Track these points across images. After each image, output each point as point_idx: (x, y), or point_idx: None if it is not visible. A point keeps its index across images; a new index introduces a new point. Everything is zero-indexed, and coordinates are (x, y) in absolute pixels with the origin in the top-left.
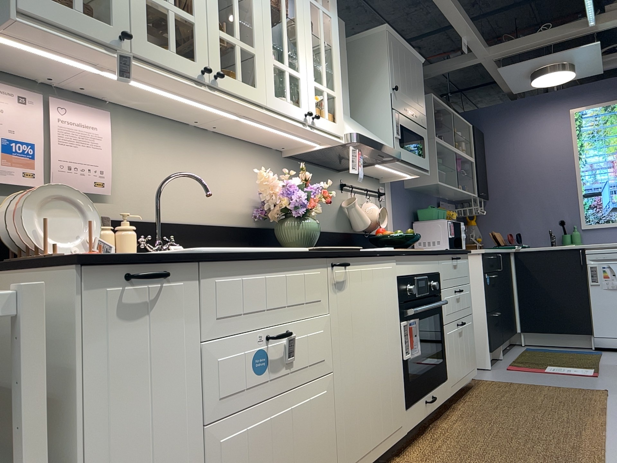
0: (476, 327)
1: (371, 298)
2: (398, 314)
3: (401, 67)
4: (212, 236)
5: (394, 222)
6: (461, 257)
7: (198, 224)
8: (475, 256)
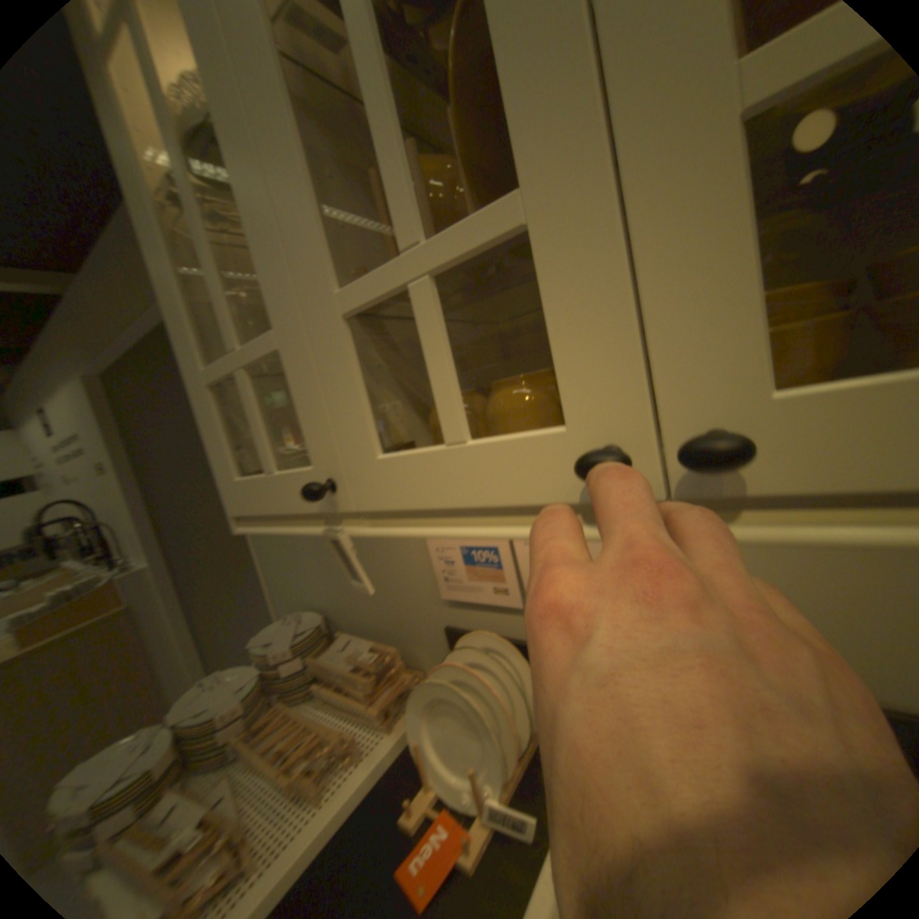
0: None
1: None
2: None
3: None
4: None
5: None
6: None
7: None
8: None
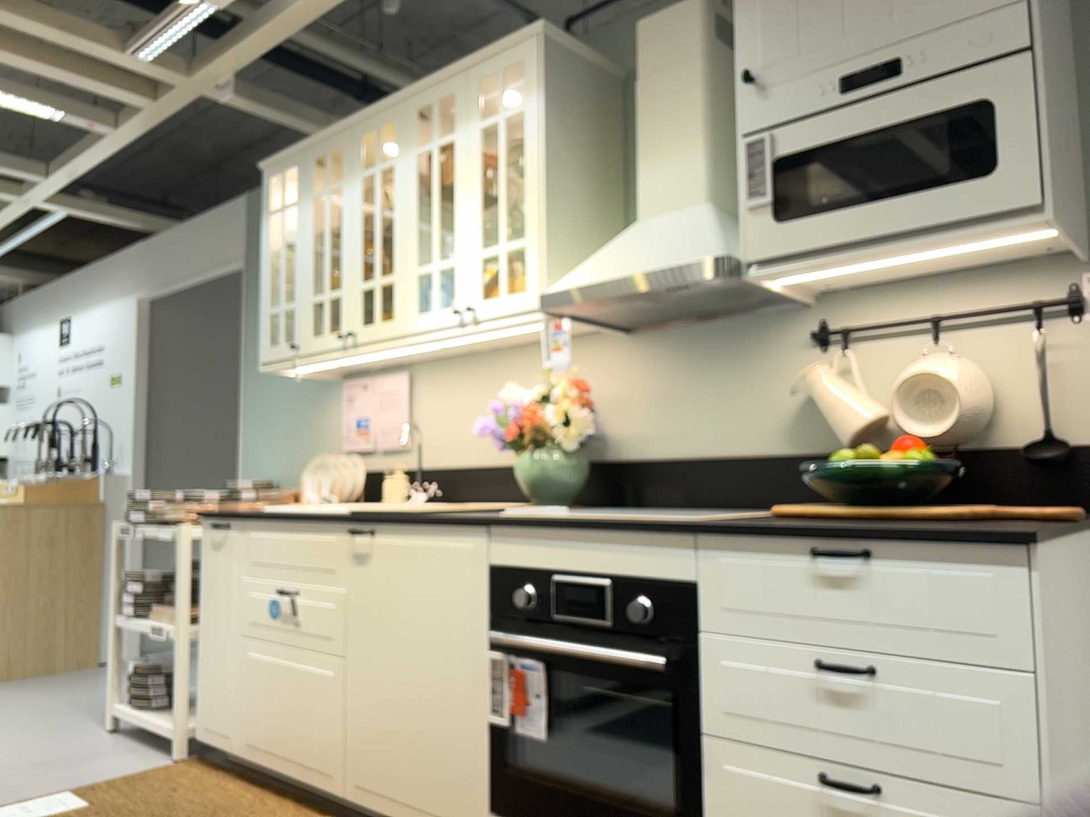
0: None
1: (413, 587)
2: (491, 636)
3: None
4: (497, 479)
5: None
6: (915, 552)
7: (484, 466)
8: None
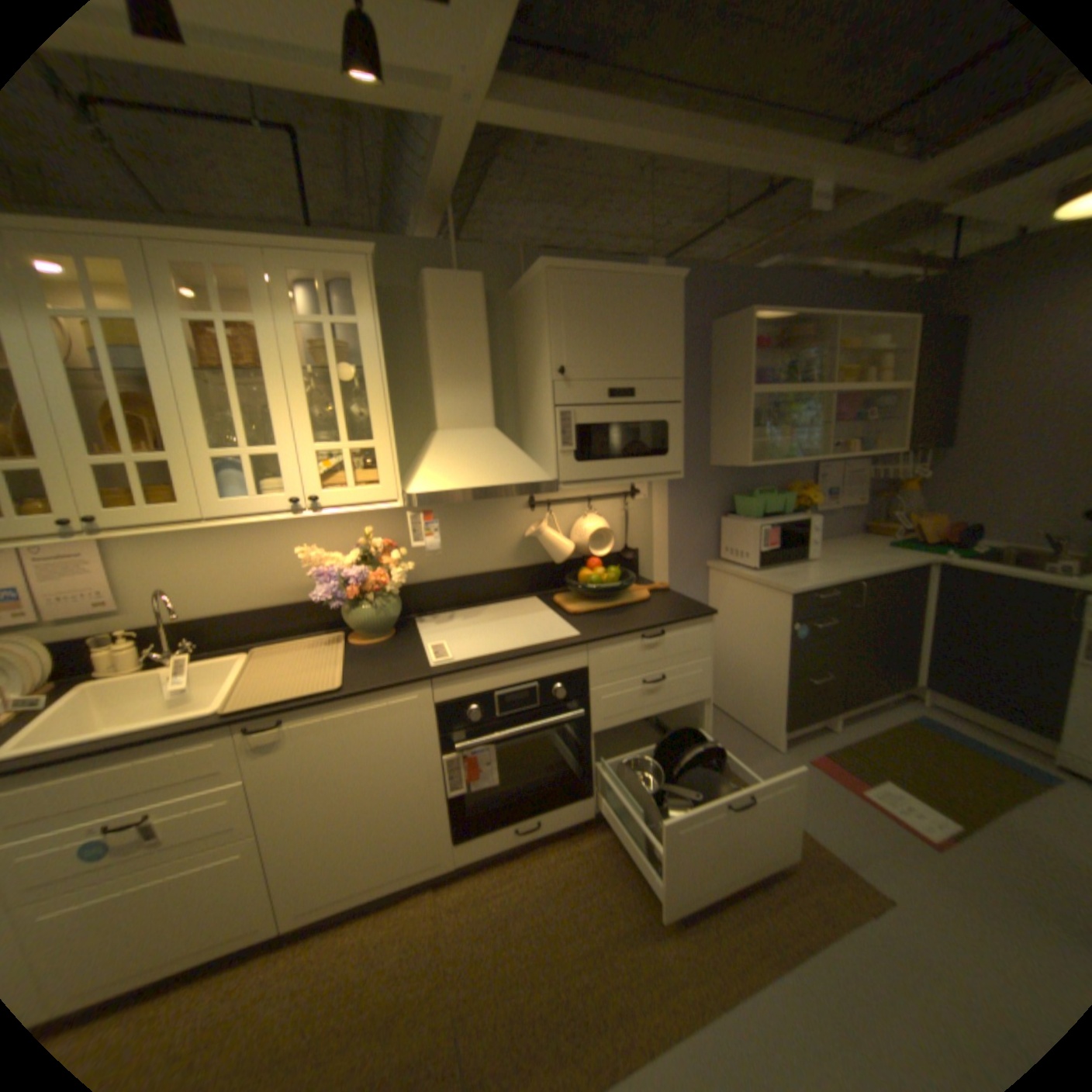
0: (773, 693)
1: (351, 746)
2: (440, 747)
3: (590, 320)
4: (270, 618)
5: (668, 526)
6: (679, 628)
7: (249, 611)
8: (783, 595)
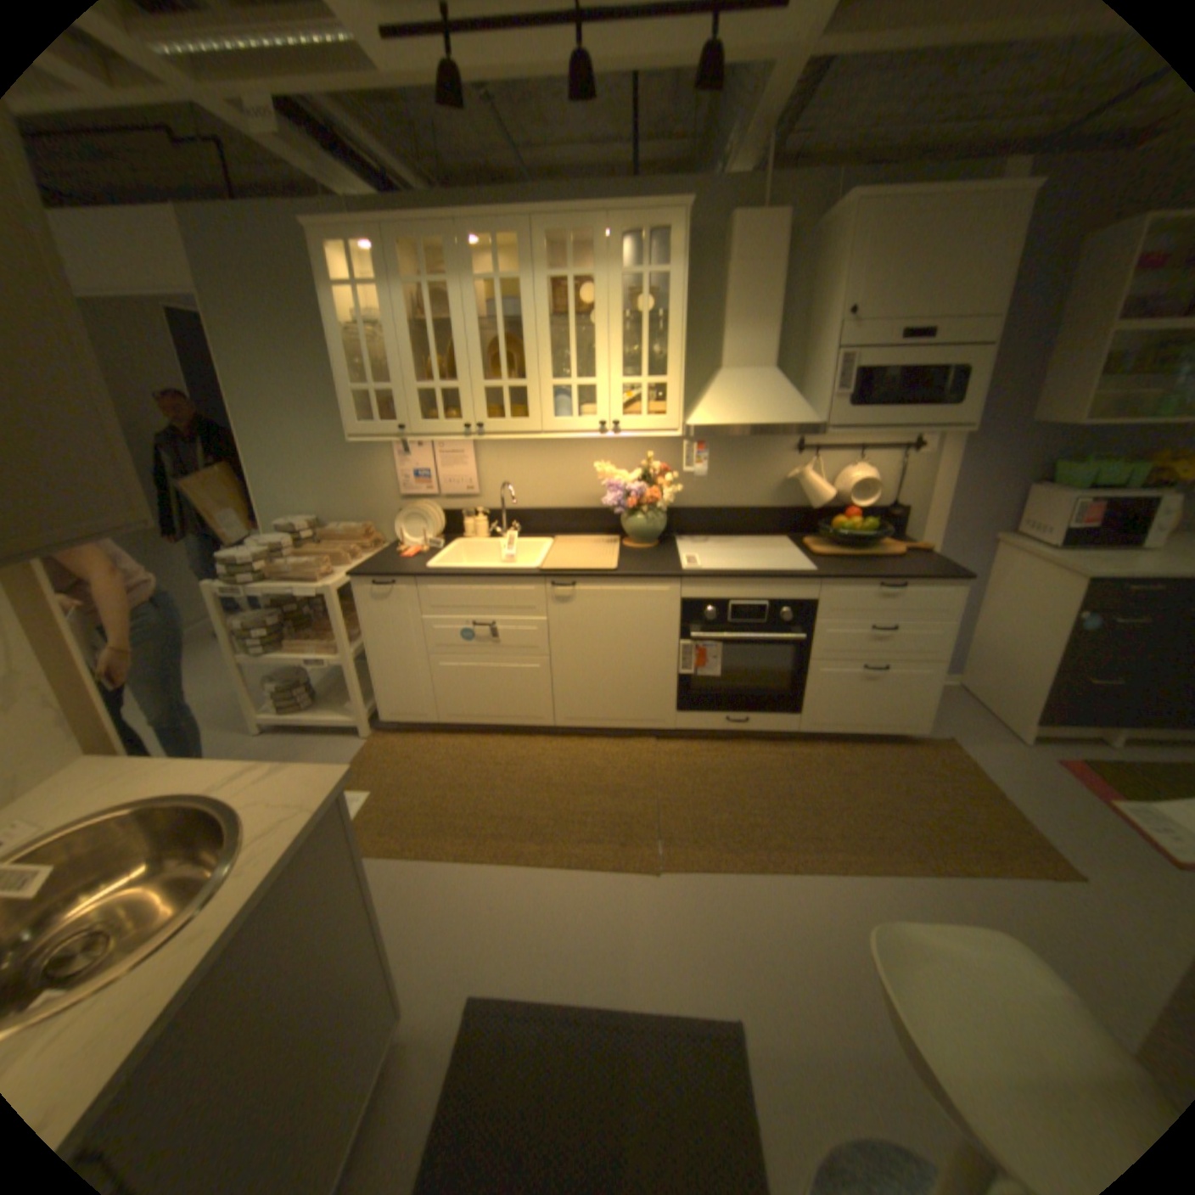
0: (1036, 683)
1: (617, 614)
2: (679, 633)
3: (898, 252)
4: (569, 518)
5: (956, 486)
6: (925, 584)
7: (556, 509)
8: (1080, 577)
